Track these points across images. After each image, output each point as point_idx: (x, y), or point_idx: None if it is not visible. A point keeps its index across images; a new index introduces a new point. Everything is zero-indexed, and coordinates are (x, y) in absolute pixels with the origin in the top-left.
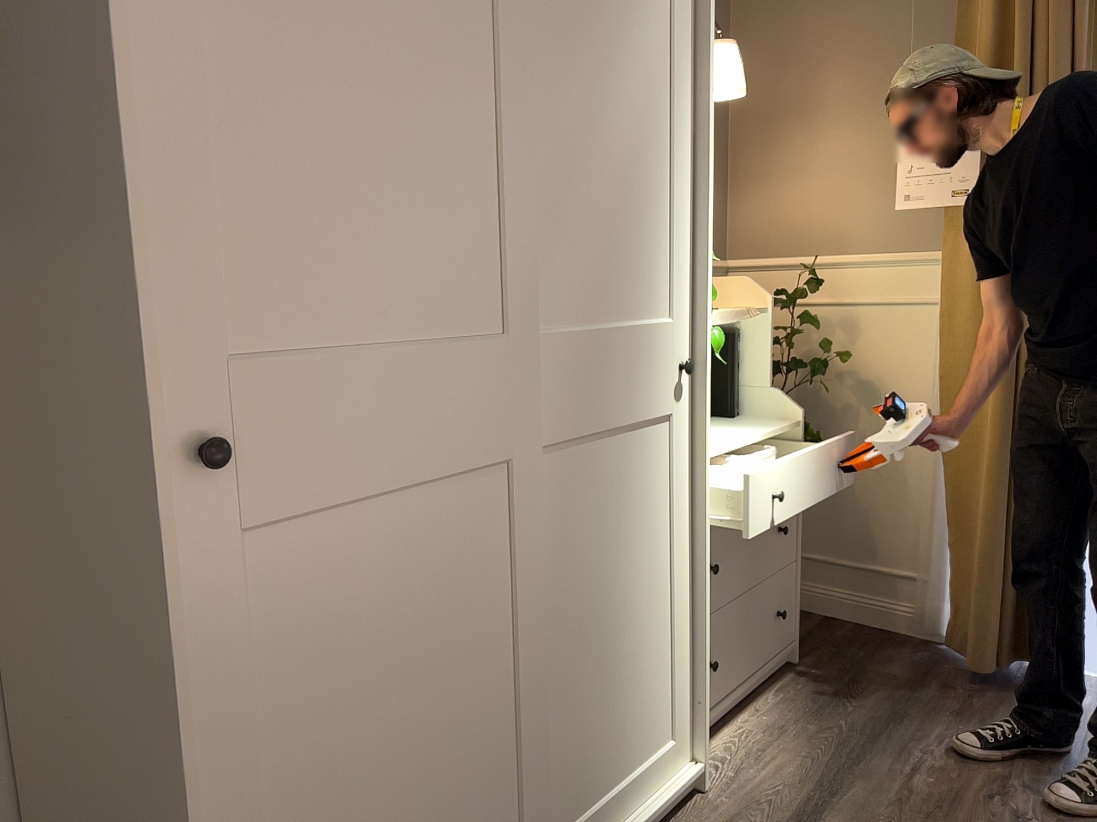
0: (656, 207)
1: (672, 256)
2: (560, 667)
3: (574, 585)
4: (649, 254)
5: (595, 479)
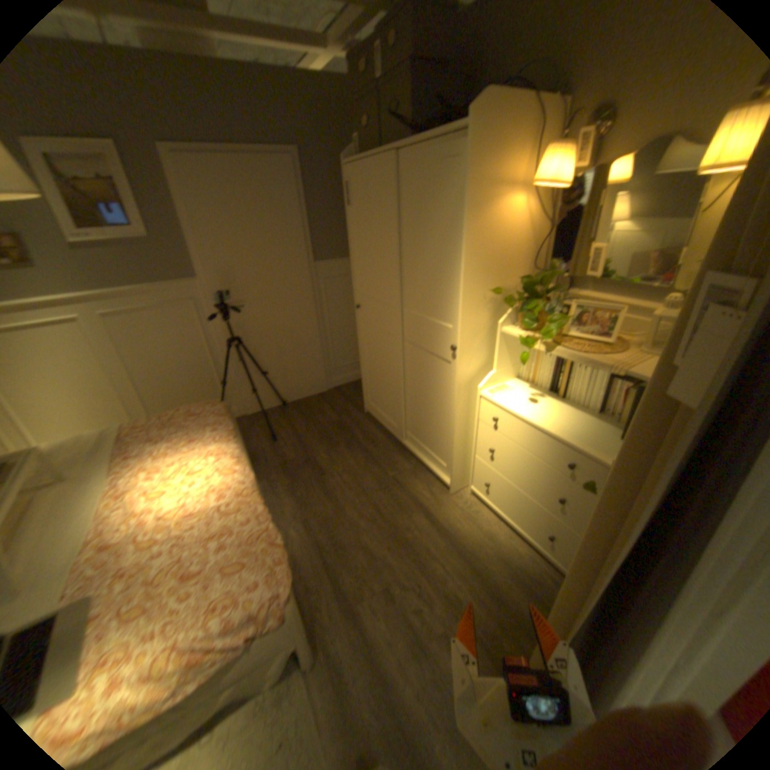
0: (450, 275)
1: (456, 298)
2: (410, 403)
3: (414, 387)
4: (445, 295)
5: (421, 363)
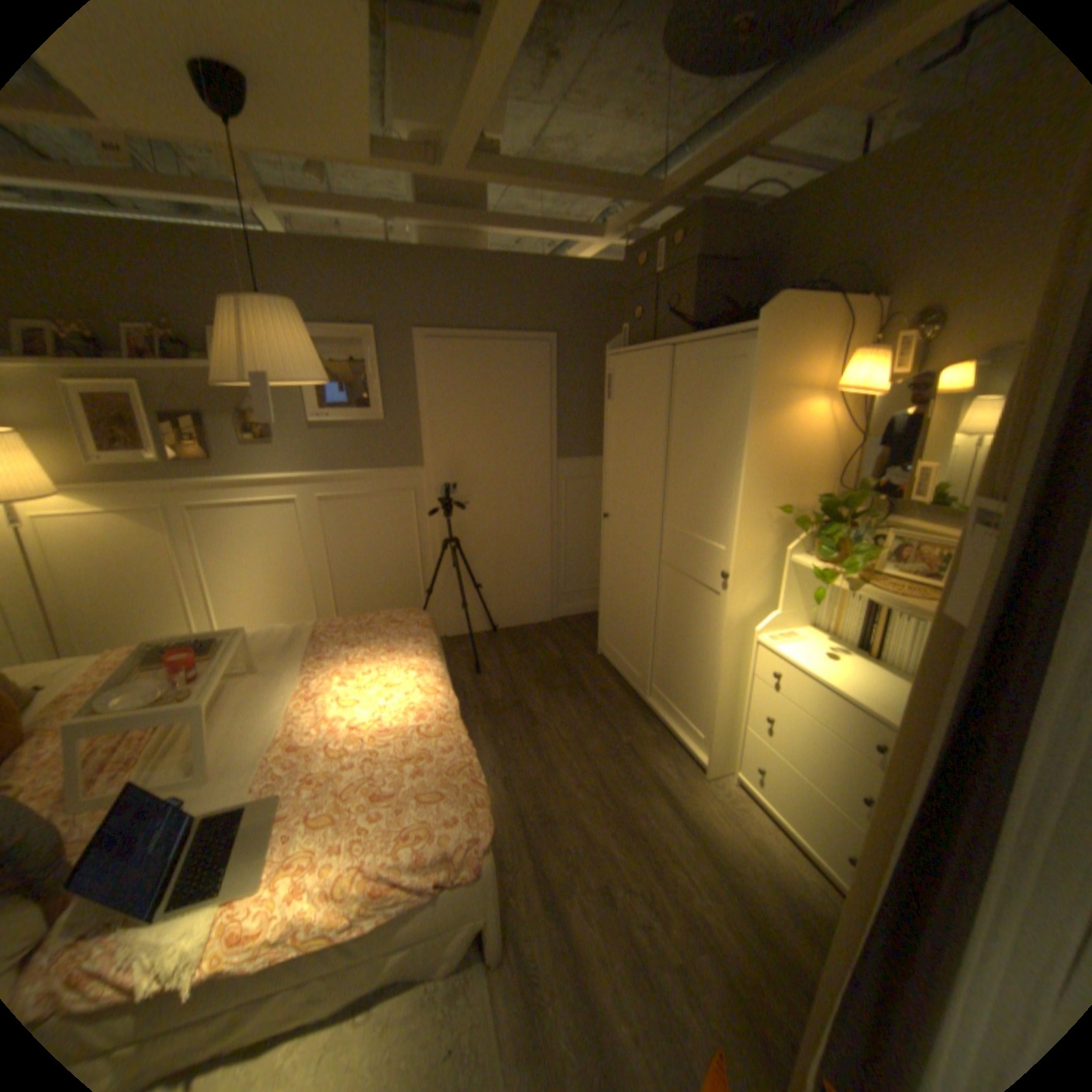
0: (728, 485)
1: (733, 513)
2: (662, 644)
3: (669, 622)
4: (720, 508)
5: (681, 591)
